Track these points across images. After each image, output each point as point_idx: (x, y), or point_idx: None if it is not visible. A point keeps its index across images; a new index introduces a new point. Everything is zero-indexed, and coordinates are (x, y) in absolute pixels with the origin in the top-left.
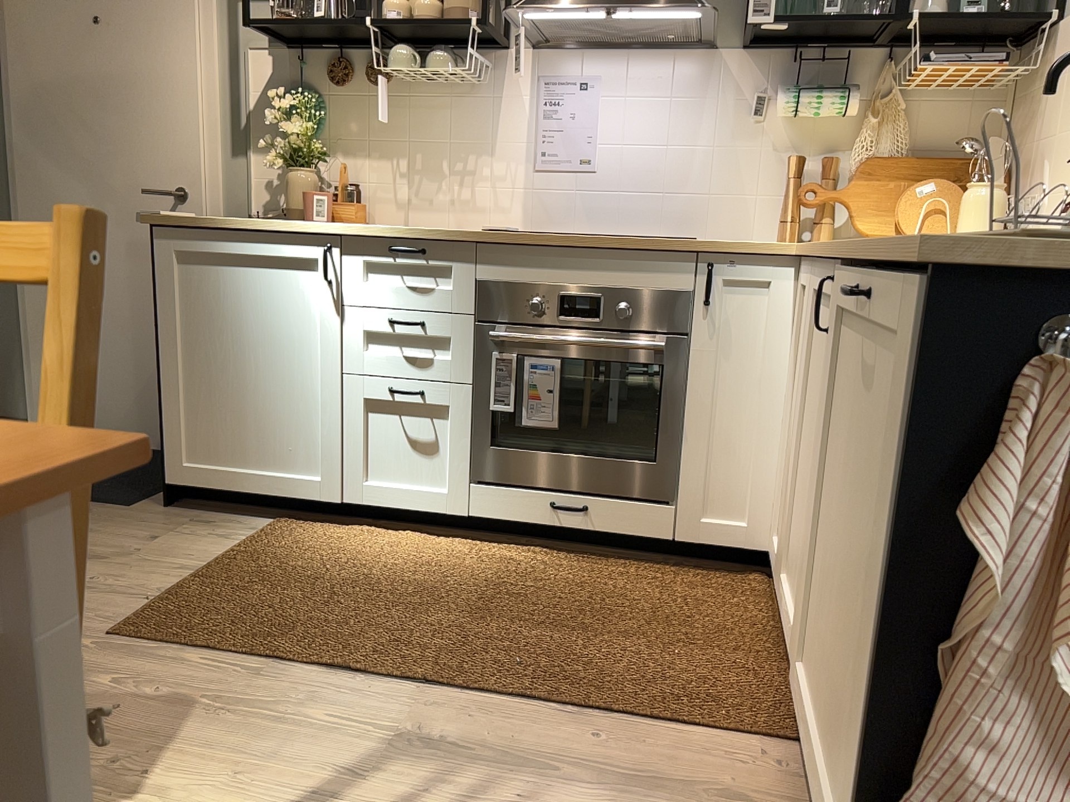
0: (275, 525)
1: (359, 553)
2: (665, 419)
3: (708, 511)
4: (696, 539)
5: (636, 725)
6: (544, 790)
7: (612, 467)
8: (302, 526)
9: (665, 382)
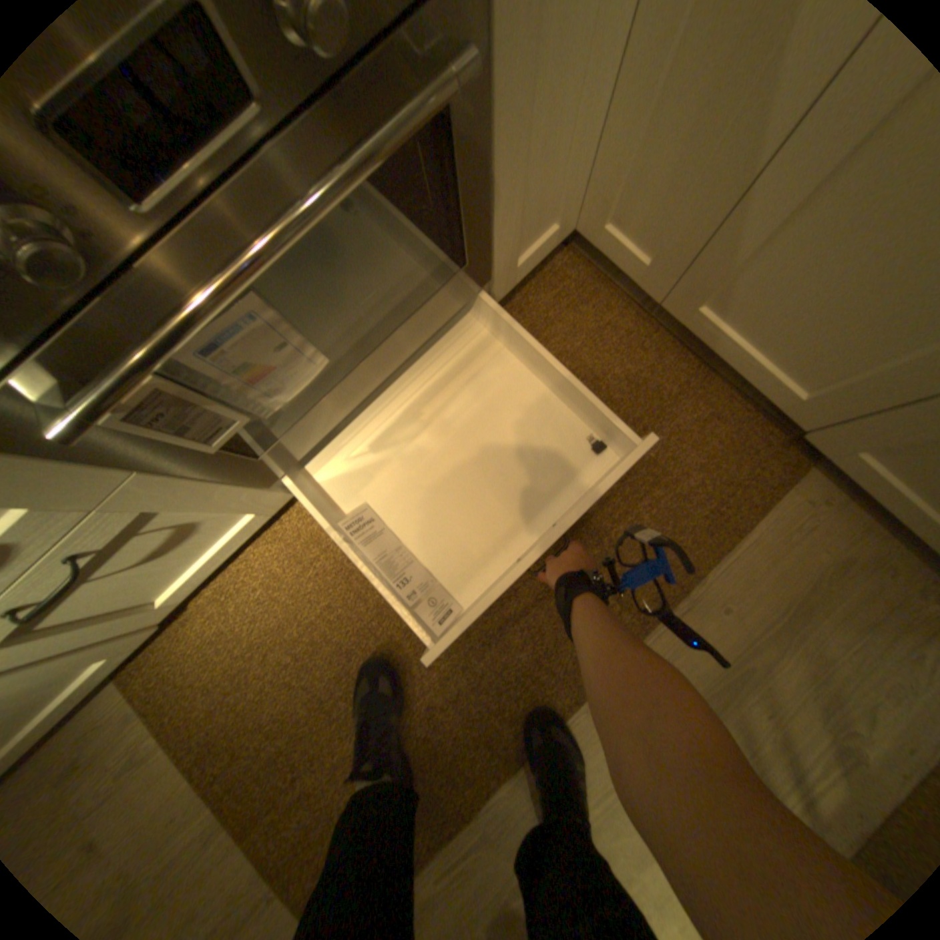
0: (134, 698)
1: (275, 636)
2: (461, 193)
3: (522, 246)
4: (513, 283)
5: (737, 575)
6: (770, 698)
7: (414, 316)
8: (149, 660)
9: (452, 126)
